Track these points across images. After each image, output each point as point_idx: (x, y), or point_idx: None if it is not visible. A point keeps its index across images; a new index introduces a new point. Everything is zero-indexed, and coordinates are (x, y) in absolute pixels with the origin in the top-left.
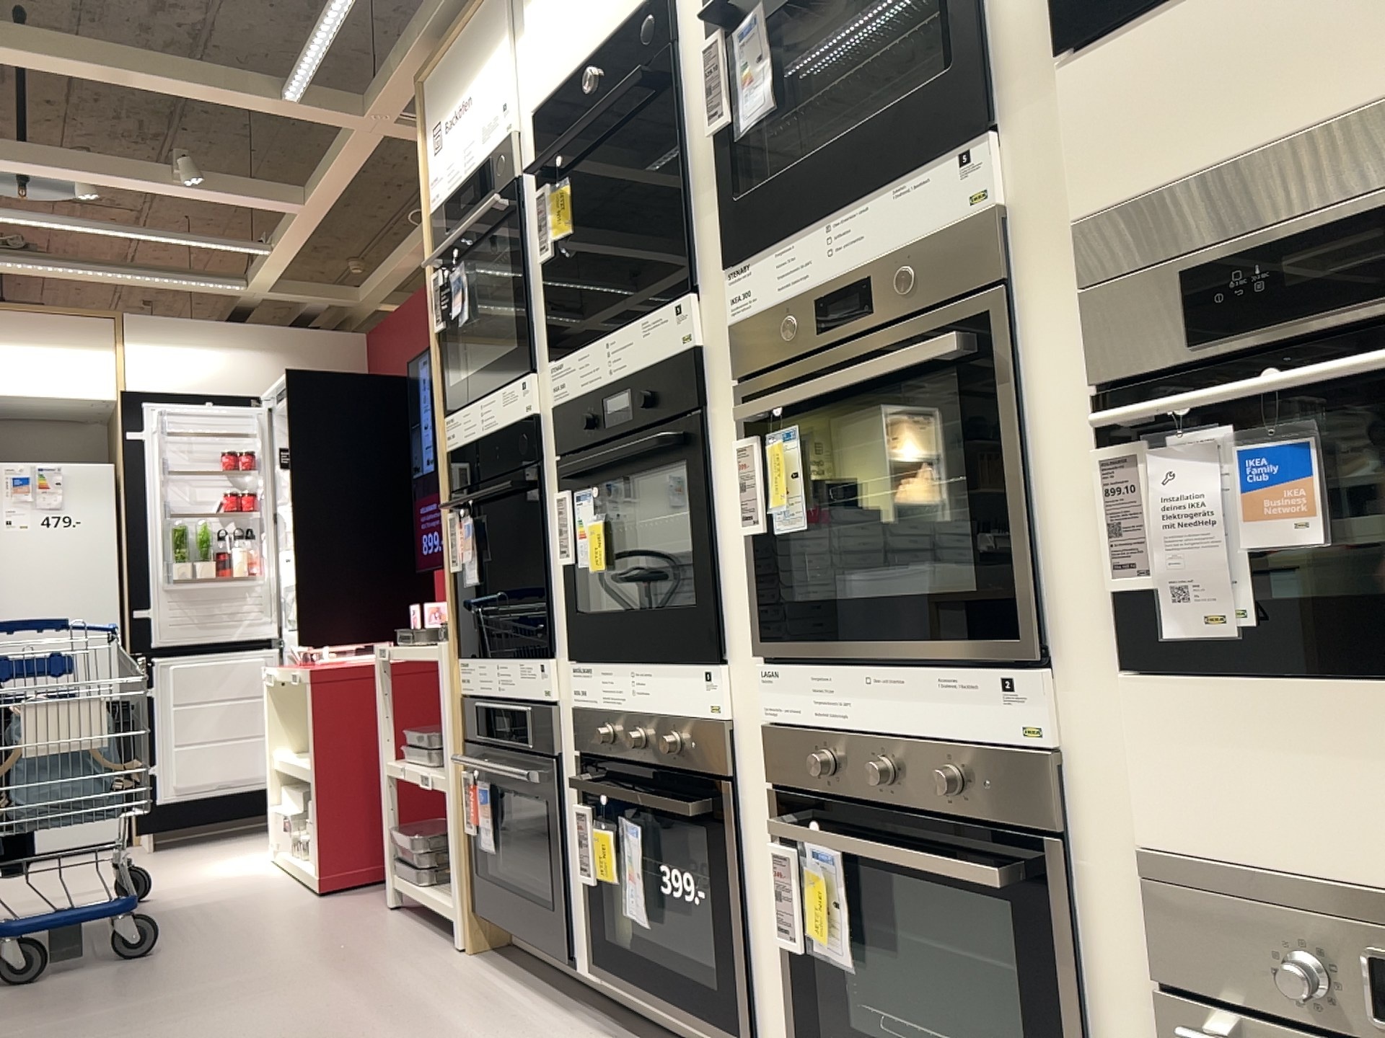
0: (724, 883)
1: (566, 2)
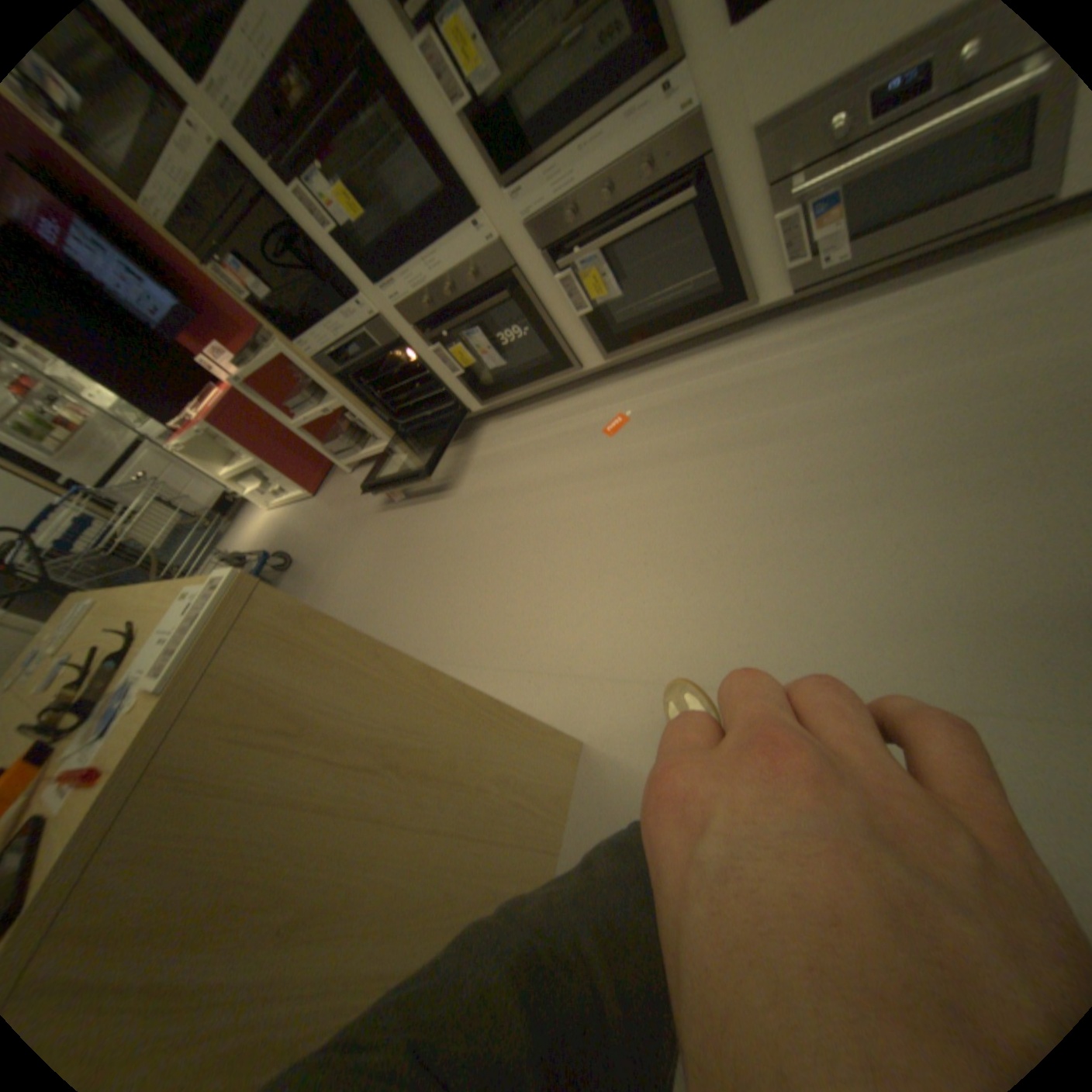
0: (535, 313)
1: None
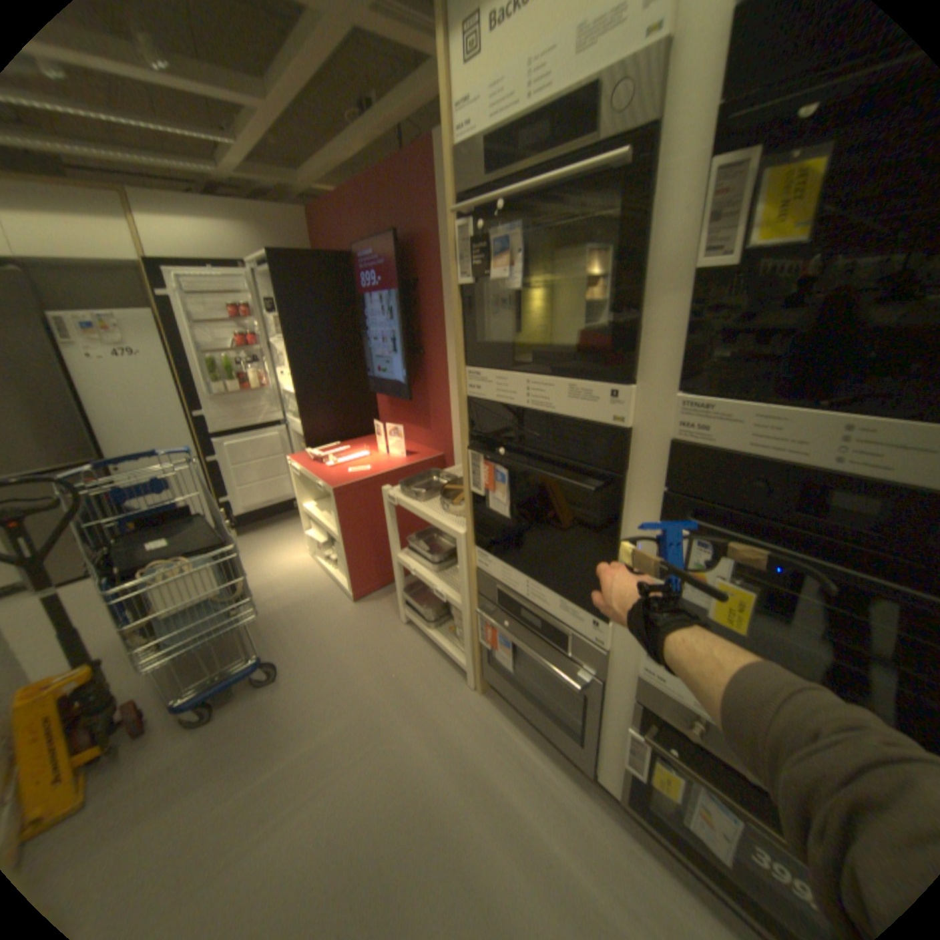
0: None
1: None
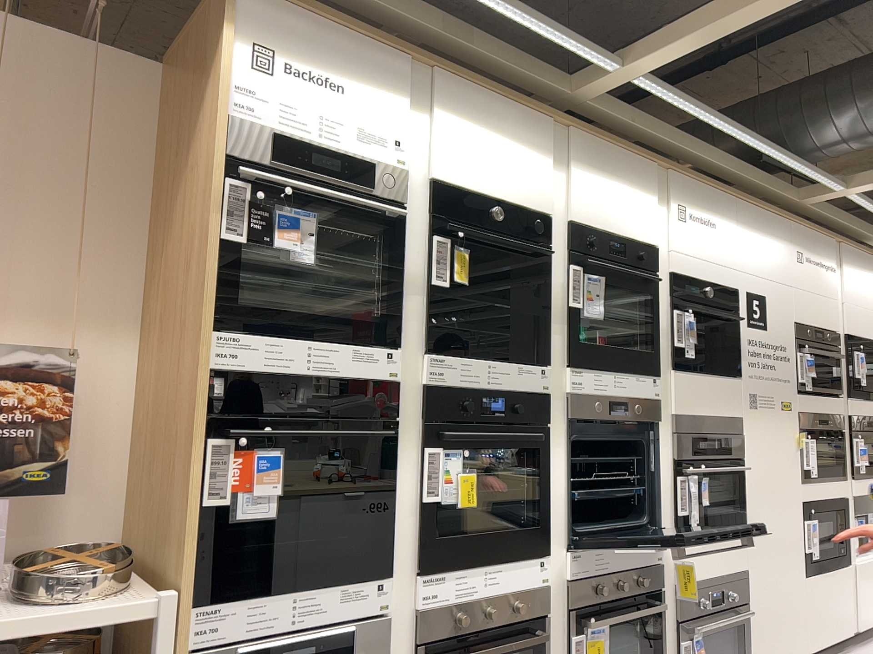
0: None
1: (480, 158)
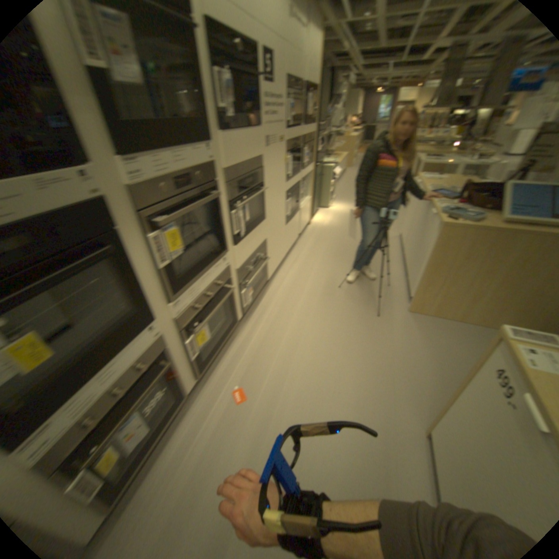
0: (169, 375)
1: None
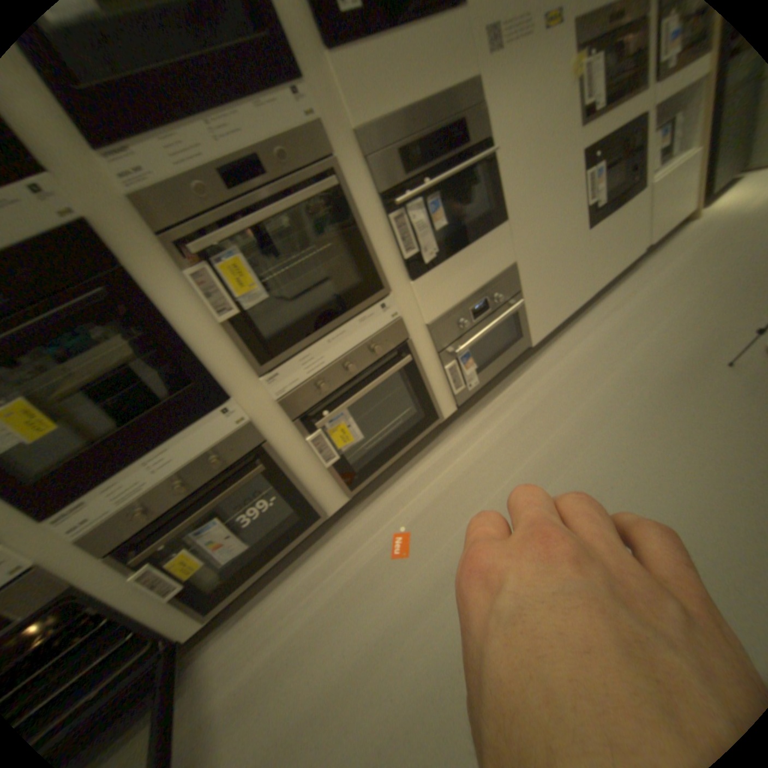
0: (285, 481)
1: None
